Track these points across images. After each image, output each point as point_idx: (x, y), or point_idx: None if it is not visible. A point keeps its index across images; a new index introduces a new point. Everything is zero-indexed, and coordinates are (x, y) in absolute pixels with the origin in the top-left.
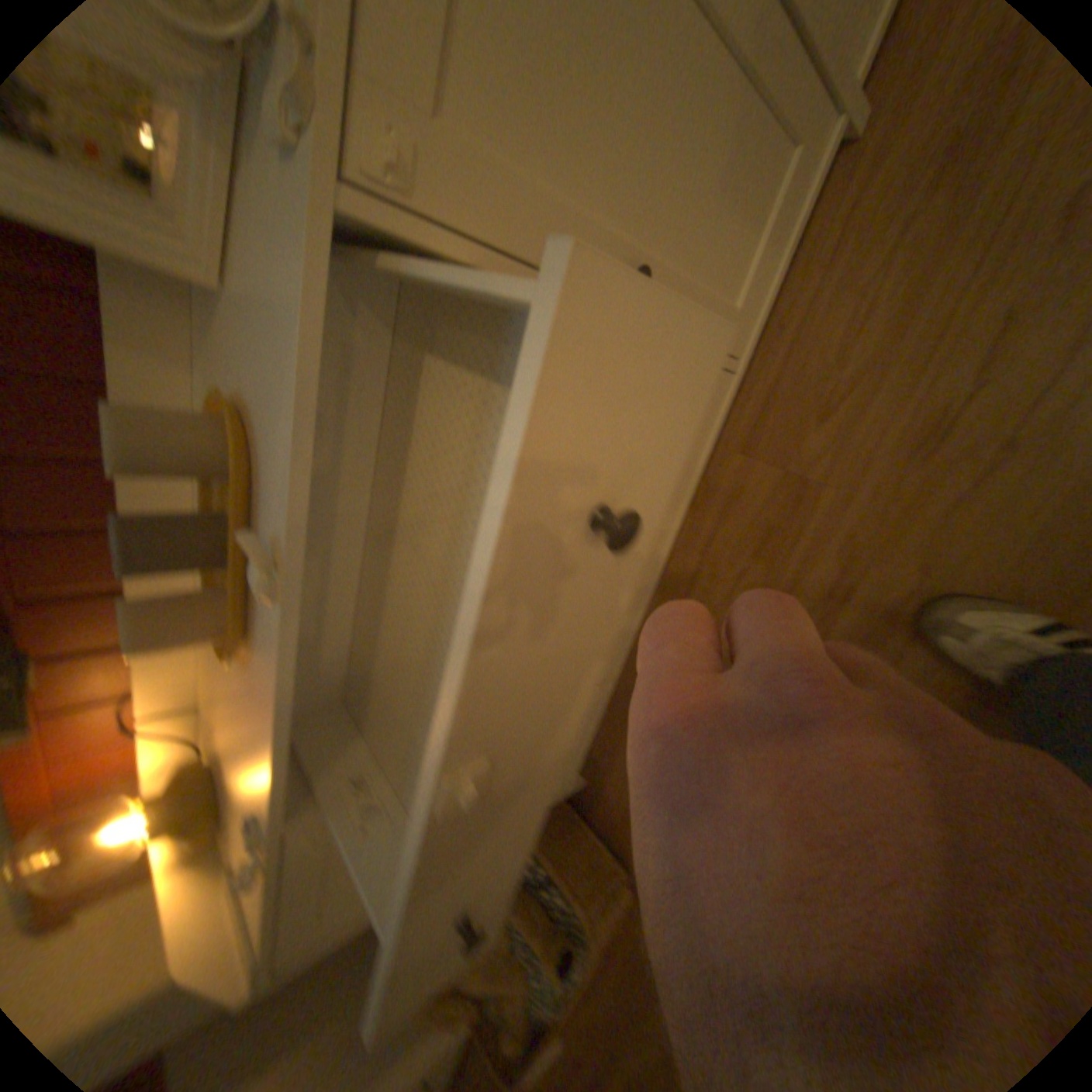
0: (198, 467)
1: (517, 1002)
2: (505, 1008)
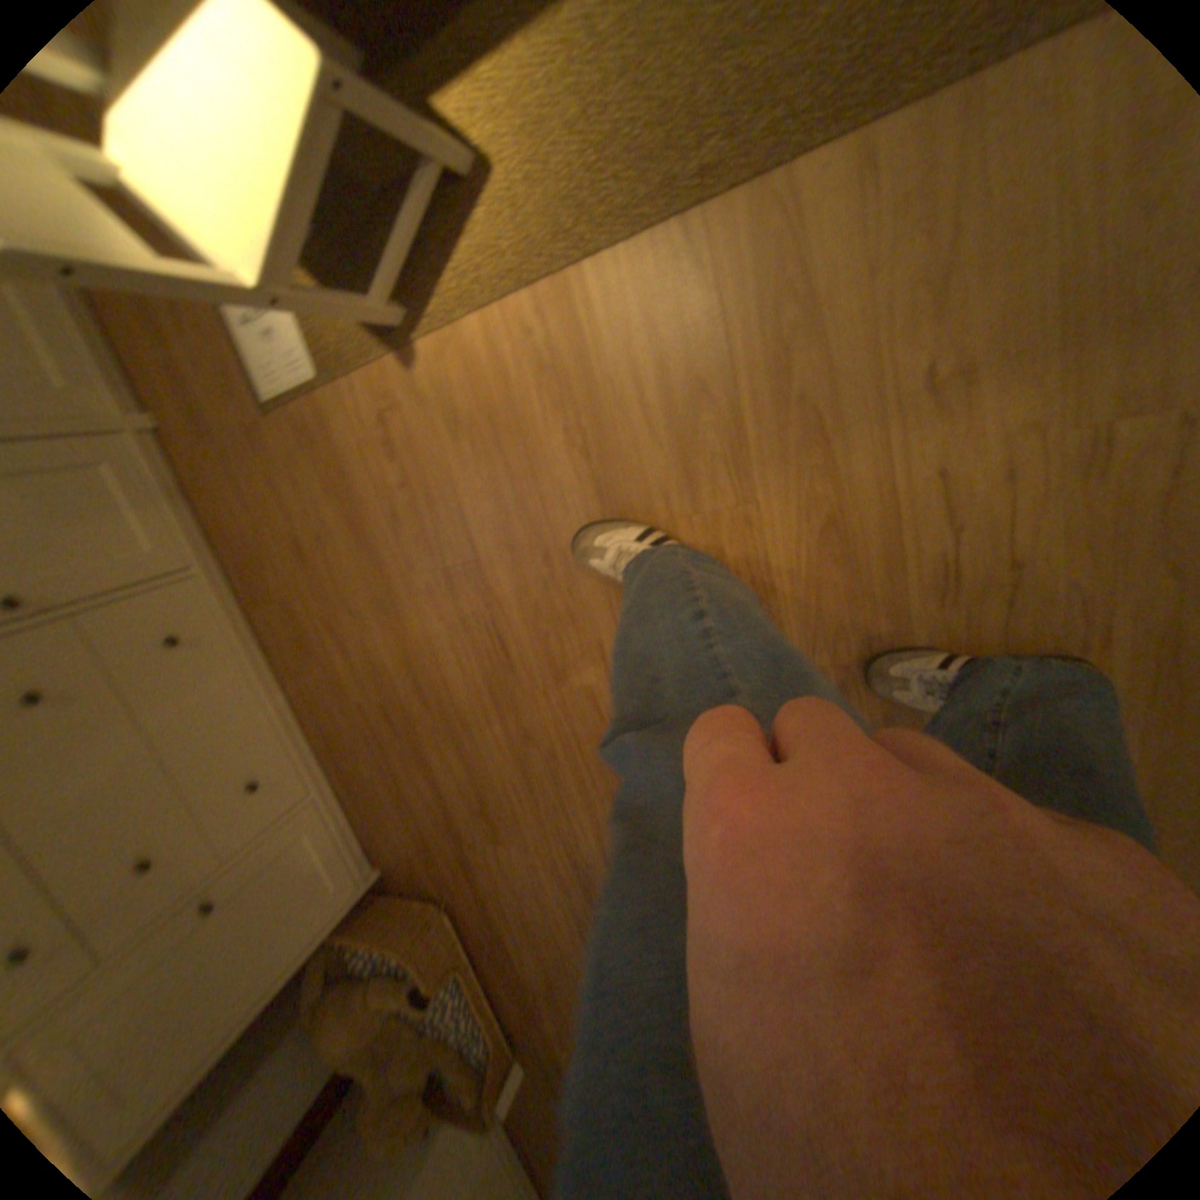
0: None
1: (451, 1064)
2: (443, 1076)
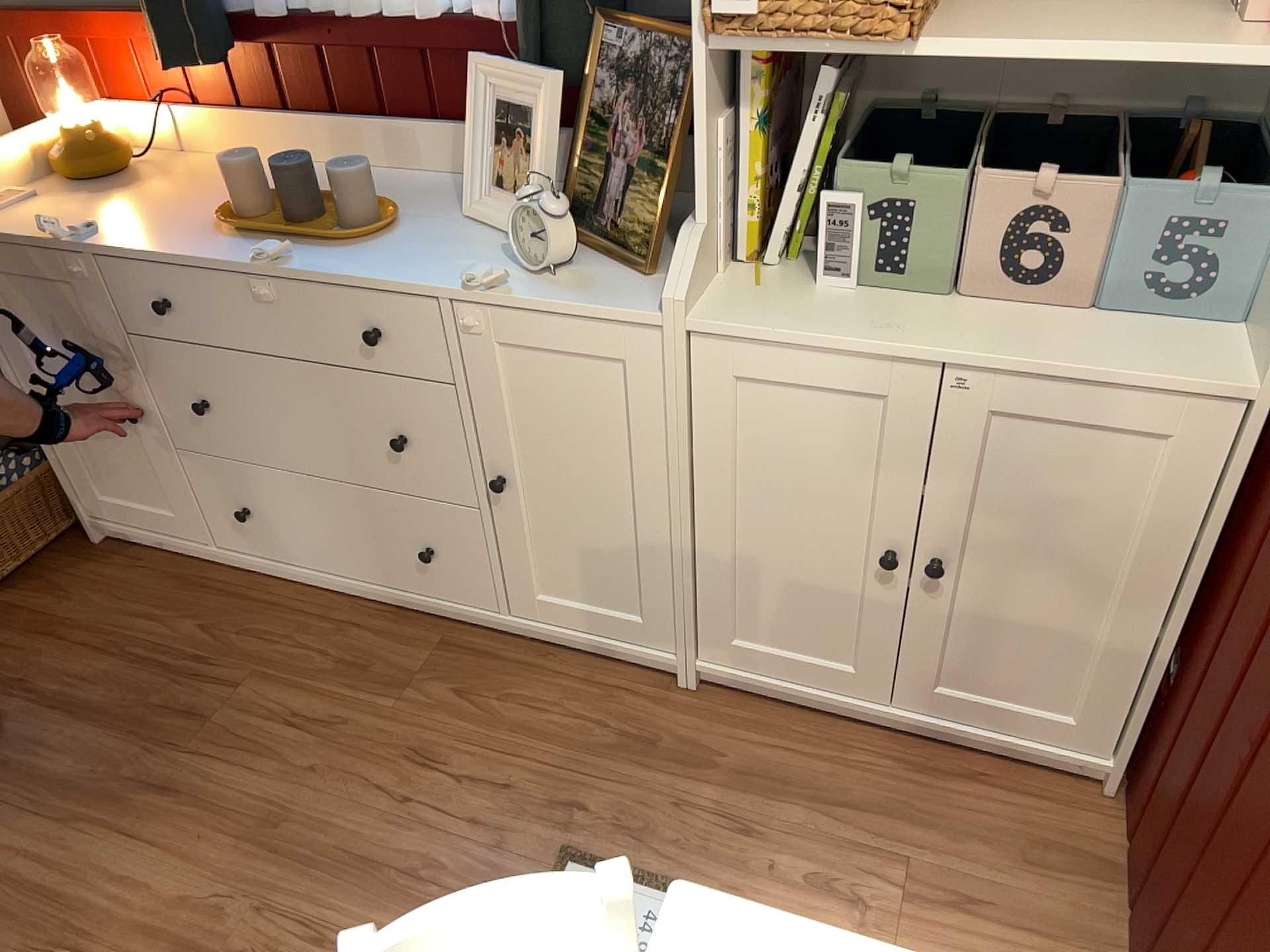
0: (347, 218)
1: None
2: None
